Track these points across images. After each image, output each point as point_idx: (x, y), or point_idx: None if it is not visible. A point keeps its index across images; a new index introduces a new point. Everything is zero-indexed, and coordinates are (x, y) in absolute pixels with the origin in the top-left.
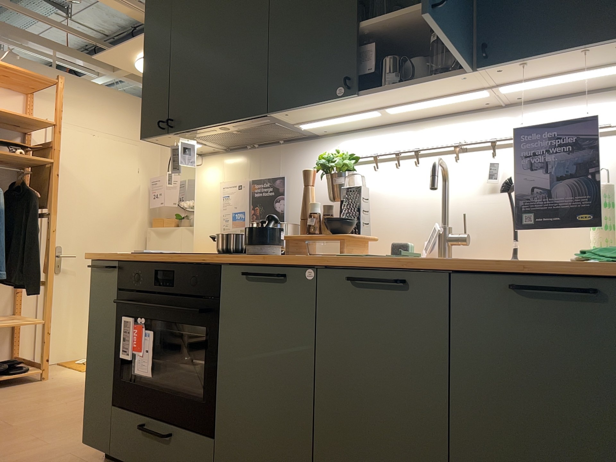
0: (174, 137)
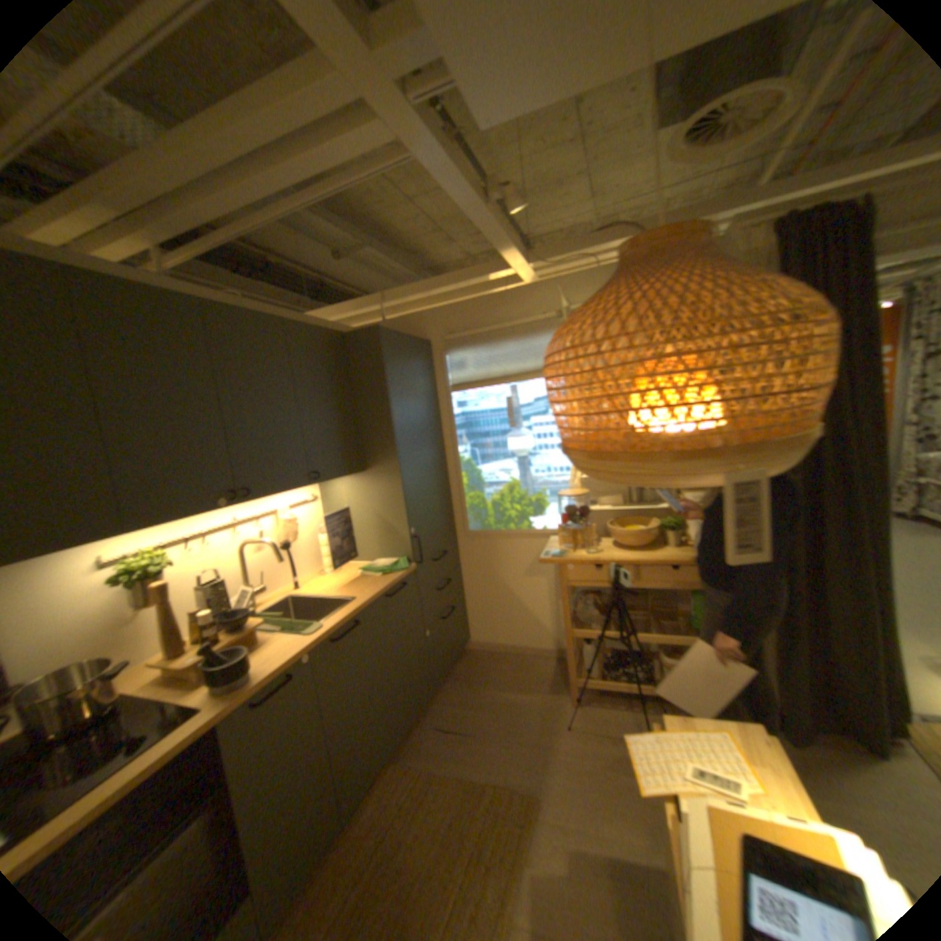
0: None
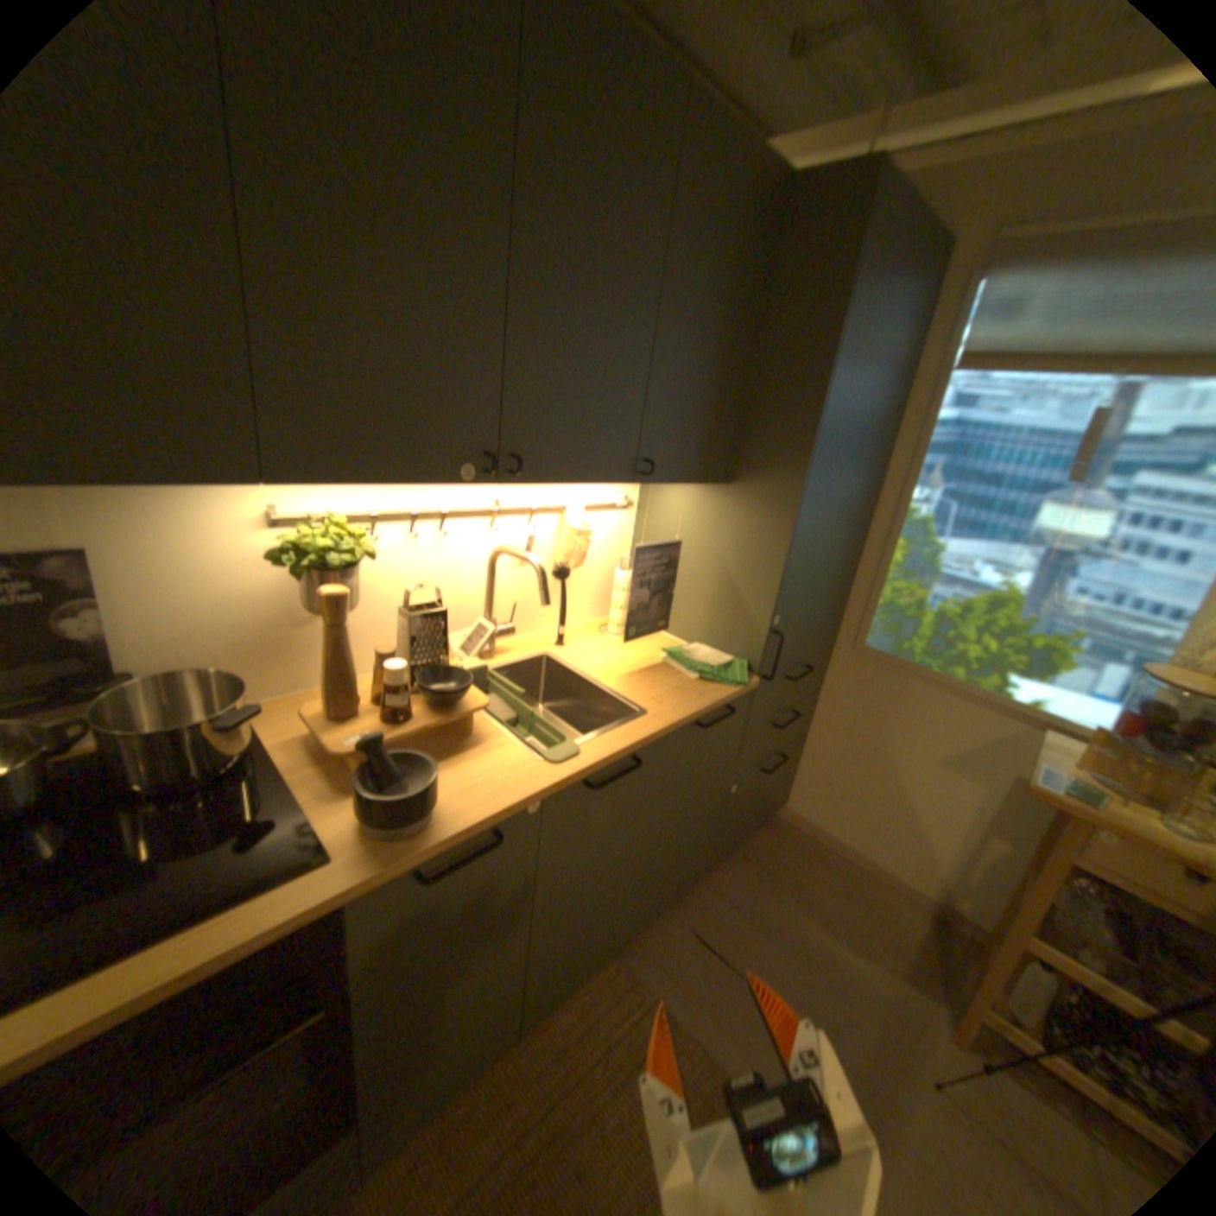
0: None
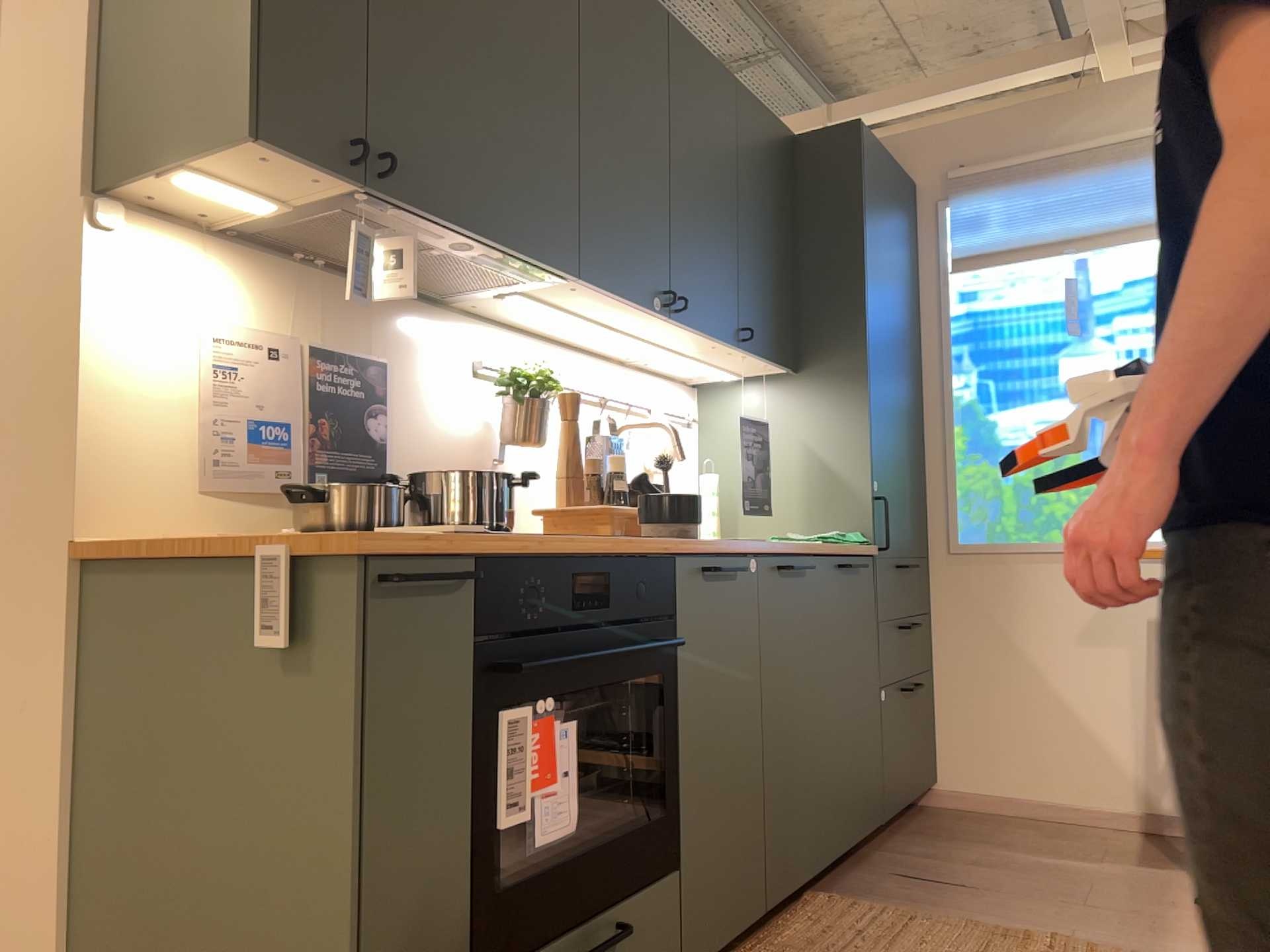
0: (321, 185)
